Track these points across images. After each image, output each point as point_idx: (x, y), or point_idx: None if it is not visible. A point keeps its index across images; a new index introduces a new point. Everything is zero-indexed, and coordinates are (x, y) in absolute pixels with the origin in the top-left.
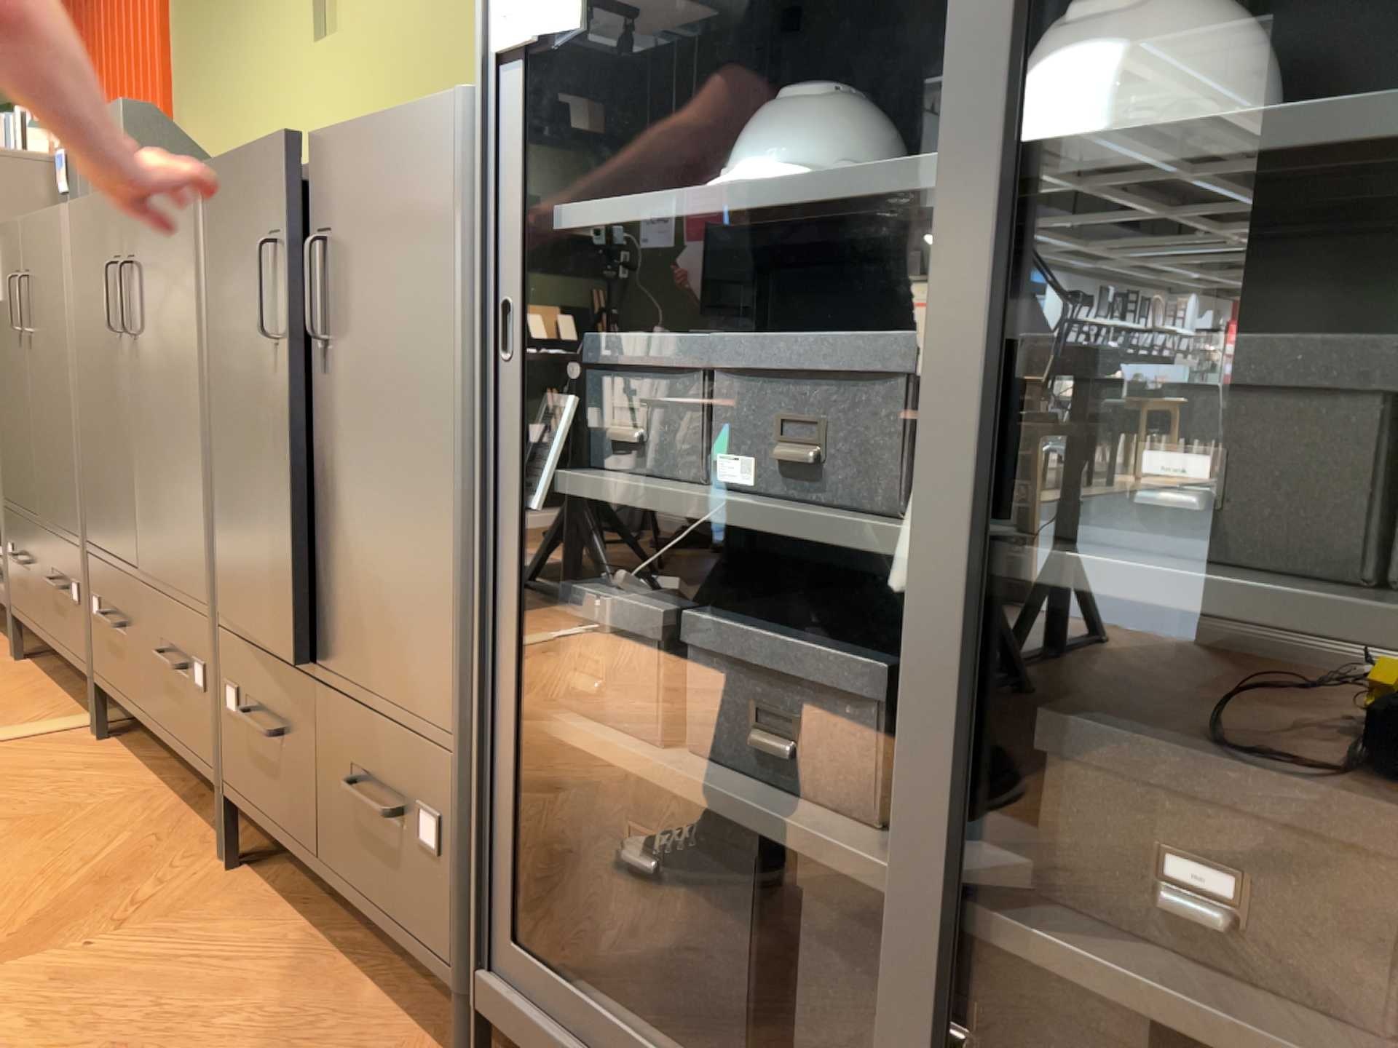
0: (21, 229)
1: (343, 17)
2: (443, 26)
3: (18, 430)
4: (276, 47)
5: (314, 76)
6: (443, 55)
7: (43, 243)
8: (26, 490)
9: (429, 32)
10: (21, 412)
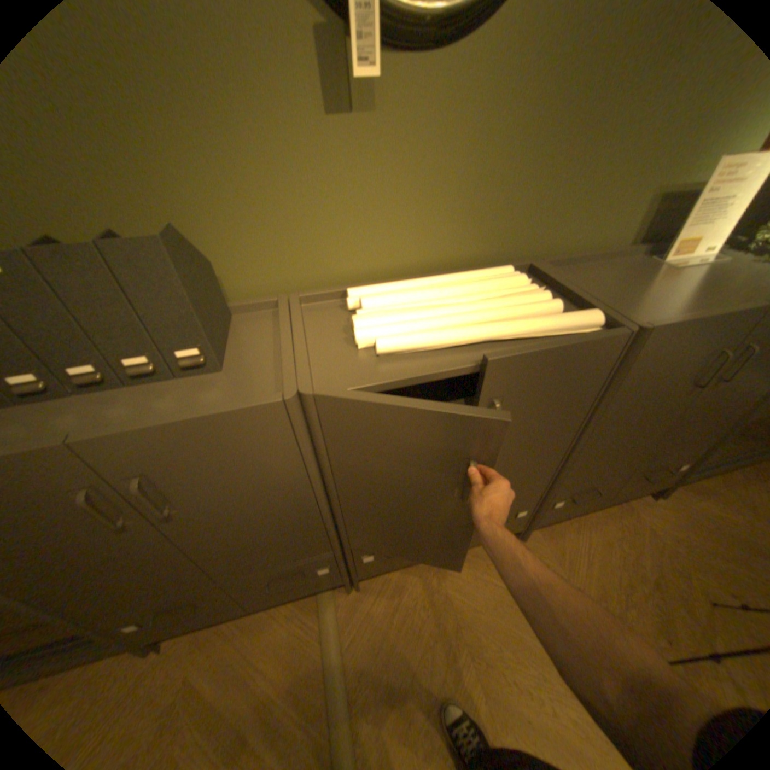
0: (67, 450)
1: (389, 90)
2: (538, 134)
3: (125, 576)
4: (223, 97)
5: (328, 149)
6: (533, 156)
7: (201, 440)
8: (172, 588)
9: (521, 135)
10: (137, 563)
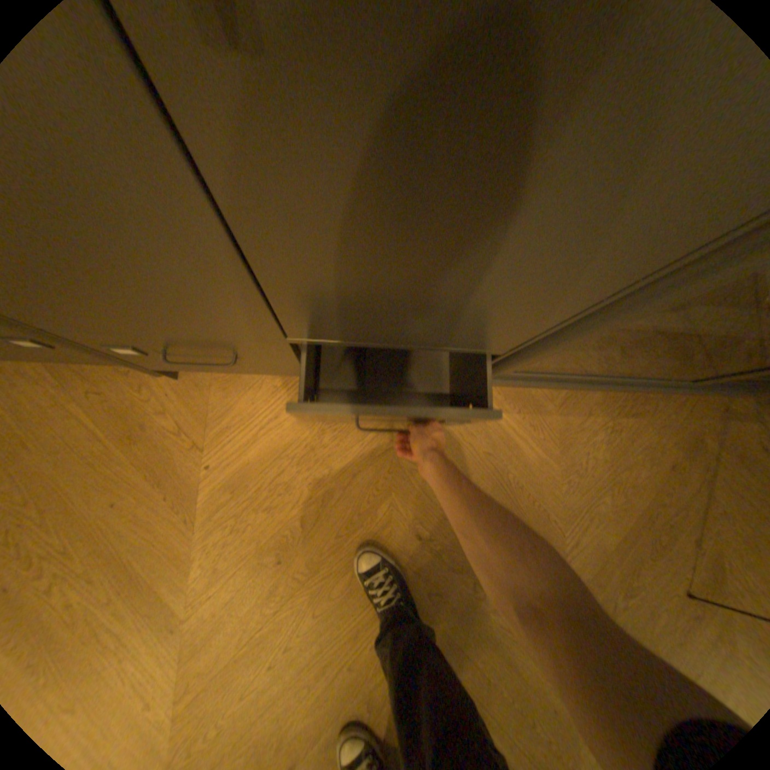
0: None
1: None
2: None
3: None
4: None
5: None
6: None
7: None
8: None
9: None
10: None
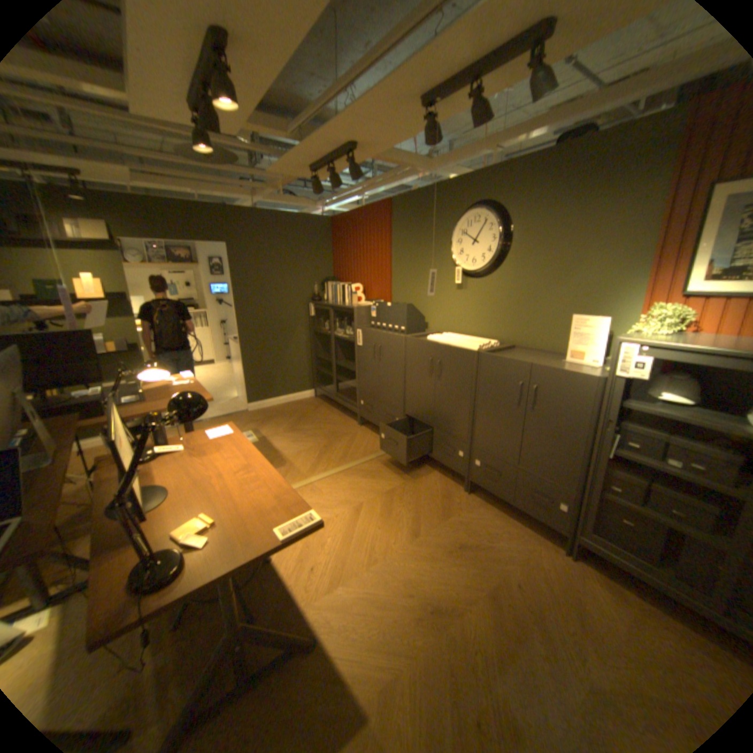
0: (377, 333)
1: (470, 286)
2: (512, 300)
3: (369, 377)
4: (440, 285)
5: (456, 297)
6: (511, 307)
7: (390, 341)
8: (372, 391)
9: (506, 300)
10: (372, 374)
